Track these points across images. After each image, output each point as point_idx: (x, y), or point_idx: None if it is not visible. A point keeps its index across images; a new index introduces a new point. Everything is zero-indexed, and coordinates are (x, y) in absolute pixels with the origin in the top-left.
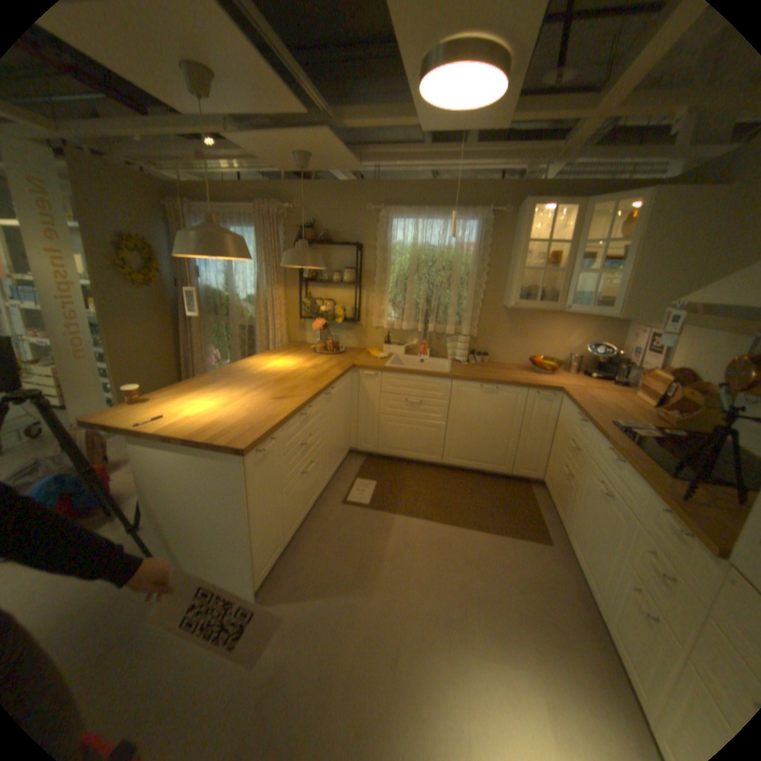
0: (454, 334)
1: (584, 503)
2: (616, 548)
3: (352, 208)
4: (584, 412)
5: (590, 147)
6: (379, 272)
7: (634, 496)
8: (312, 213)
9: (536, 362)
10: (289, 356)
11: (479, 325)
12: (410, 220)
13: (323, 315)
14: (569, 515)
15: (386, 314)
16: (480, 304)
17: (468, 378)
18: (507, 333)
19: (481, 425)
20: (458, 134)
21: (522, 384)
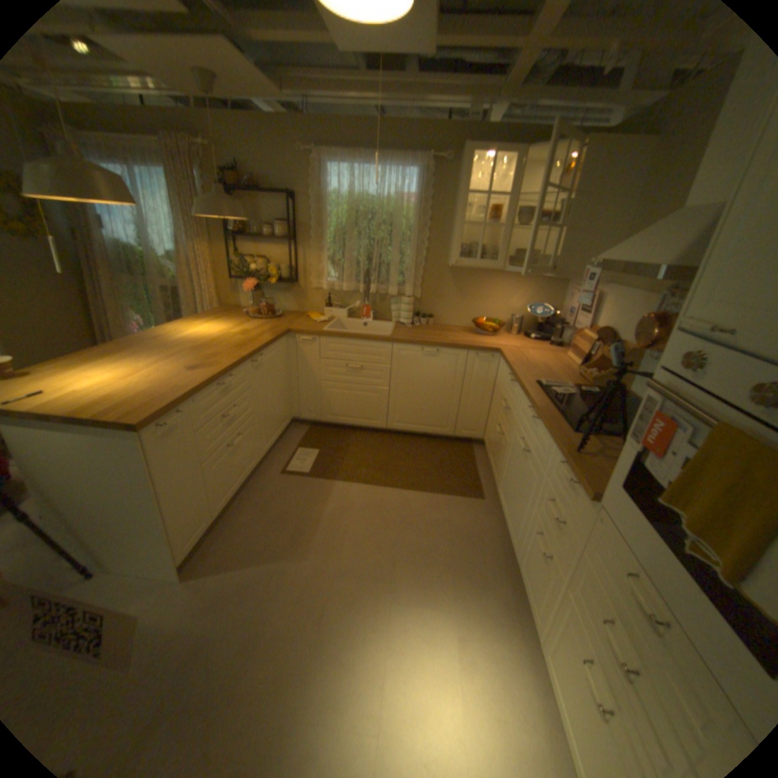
0: (399, 295)
1: (509, 459)
2: (529, 498)
3: (280, 147)
4: (513, 373)
5: (534, 87)
6: (315, 225)
7: (544, 450)
8: (233, 152)
9: (478, 324)
10: (217, 321)
11: (423, 286)
12: (345, 165)
13: (255, 275)
14: (499, 470)
15: (325, 274)
16: (423, 263)
17: (409, 341)
18: (451, 294)
19: (423, 389)
20: (395, 61)
21: (462, 347)
